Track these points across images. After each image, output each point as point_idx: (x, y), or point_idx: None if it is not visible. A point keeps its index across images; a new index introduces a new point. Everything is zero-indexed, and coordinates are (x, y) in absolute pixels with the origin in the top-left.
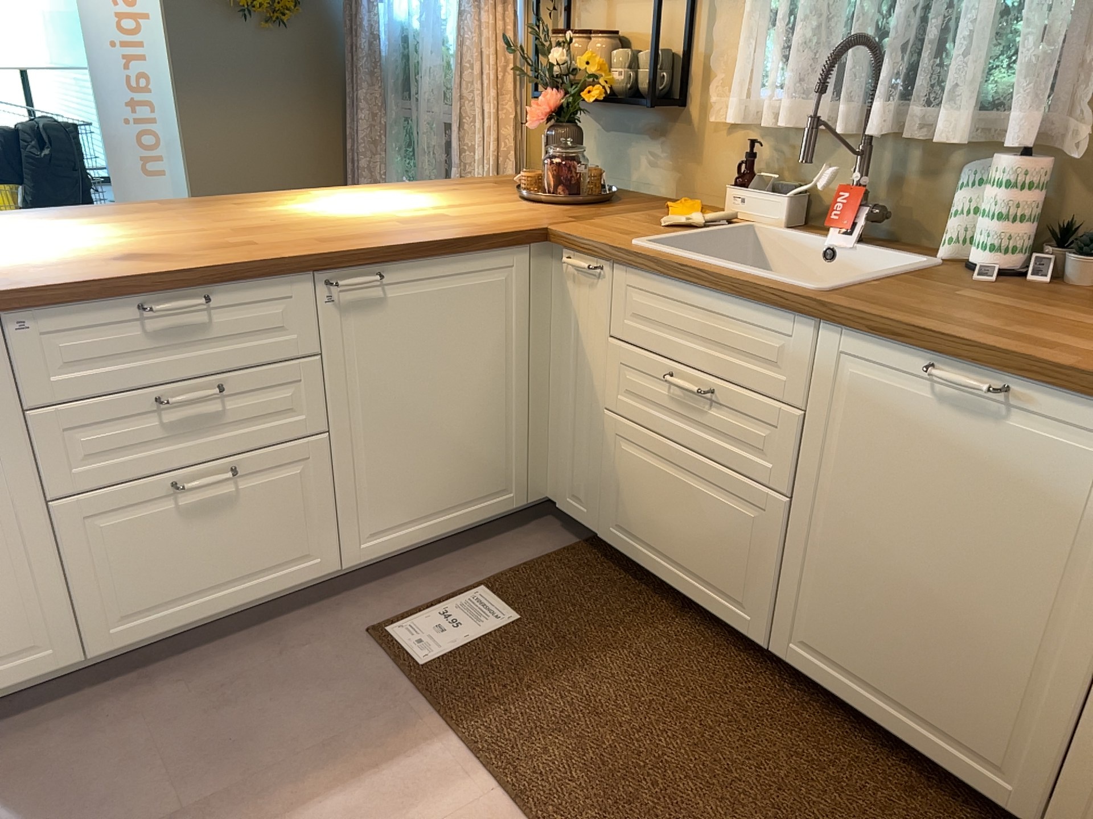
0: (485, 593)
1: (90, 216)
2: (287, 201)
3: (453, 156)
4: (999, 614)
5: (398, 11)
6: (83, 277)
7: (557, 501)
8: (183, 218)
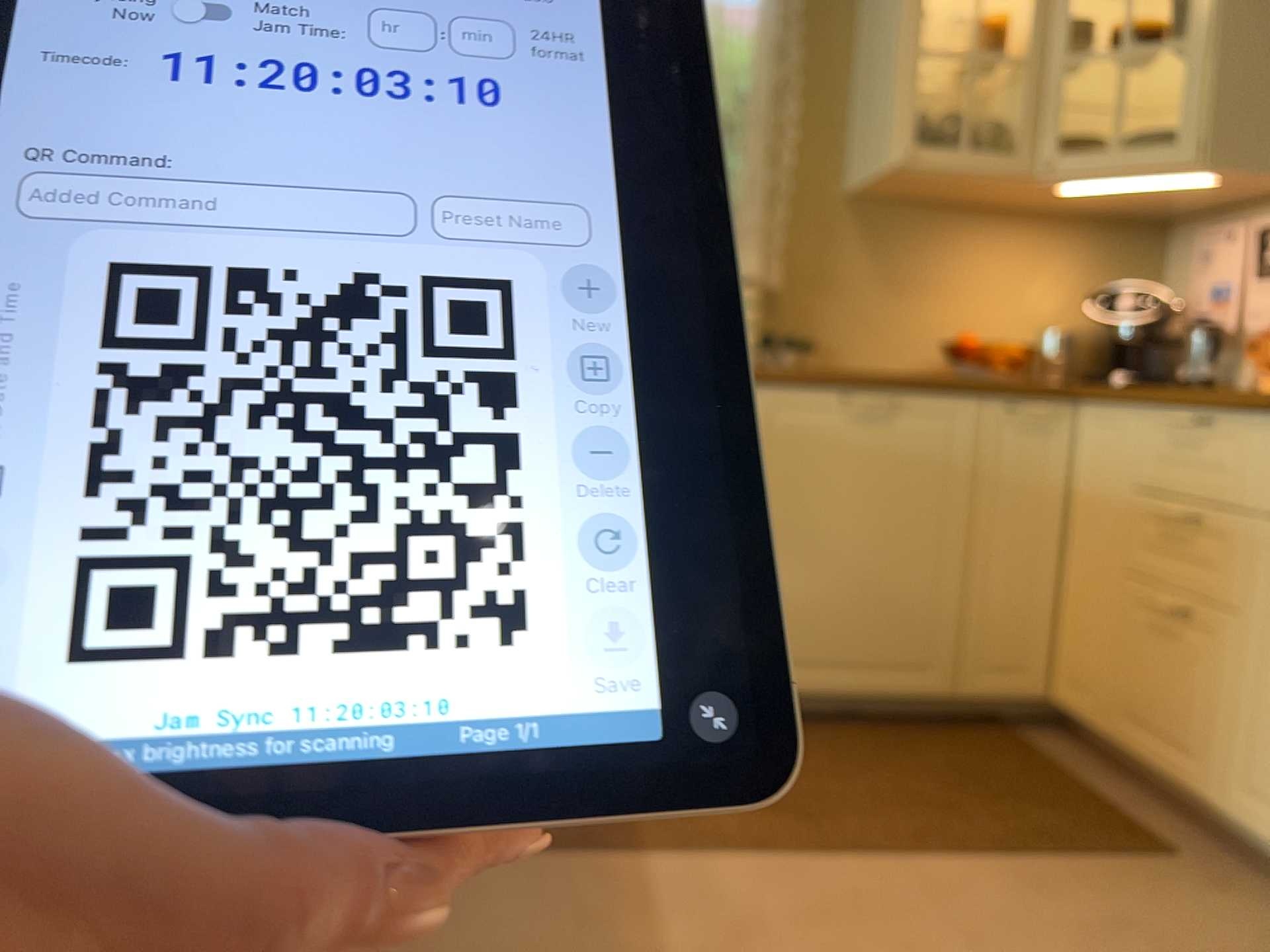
0: None
1: None
2: None
3: None
4: (912, 555)
5: None
6: None
7: None
8: None
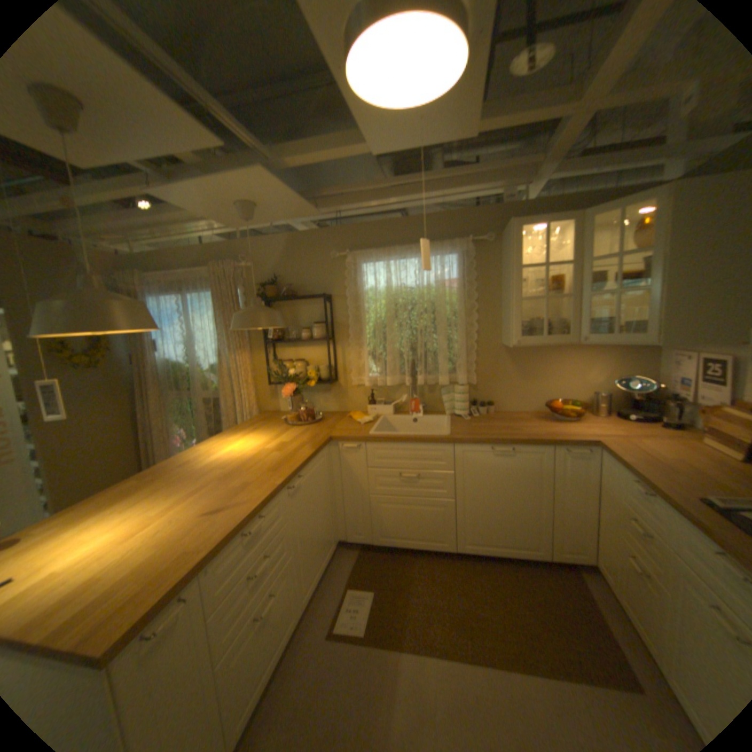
0: (351, 592)
1: (111, 502)
2: (198, 458)
3: (222, 413)
4: (526, 507)
5: (165, 355)
6: (219, 533)
7: (345, 540)
8: (172, 484)
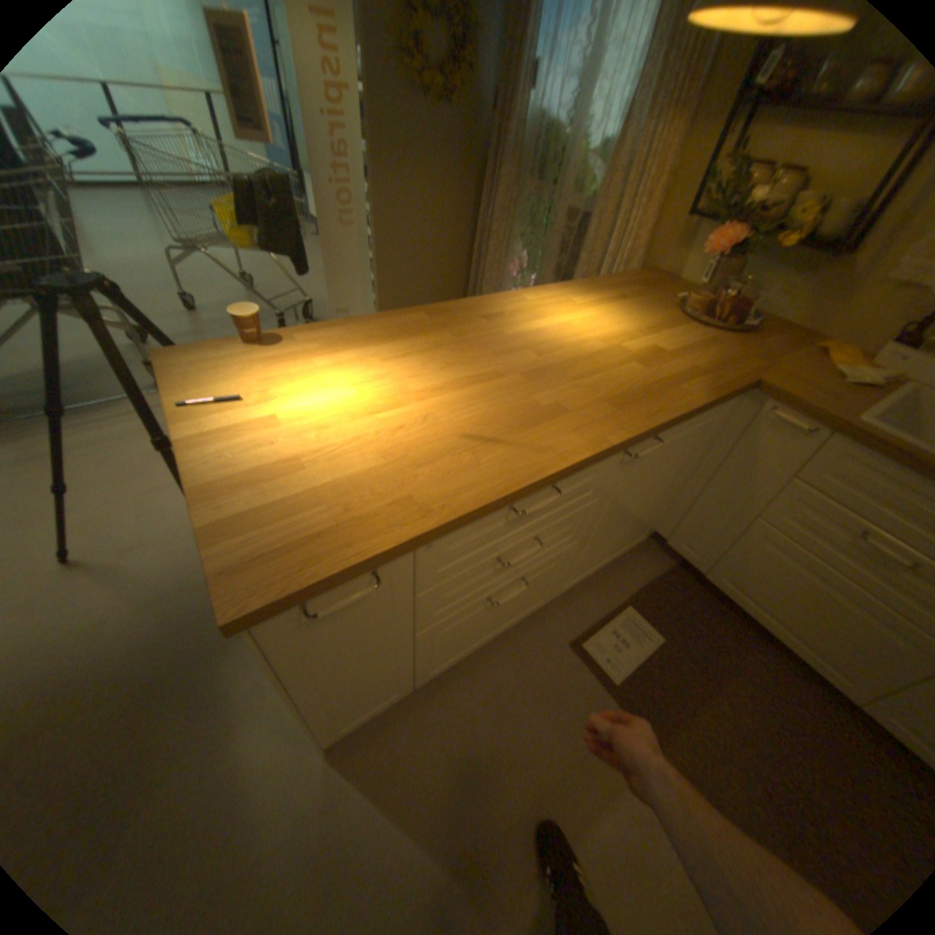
0: (635, 614)
1: (384, 334)
2: (517, 312)
3: (587, 243)
4: None
5: (546, 96)
6: (473, 492)
7: (666, 538)
8: (463, 344)
